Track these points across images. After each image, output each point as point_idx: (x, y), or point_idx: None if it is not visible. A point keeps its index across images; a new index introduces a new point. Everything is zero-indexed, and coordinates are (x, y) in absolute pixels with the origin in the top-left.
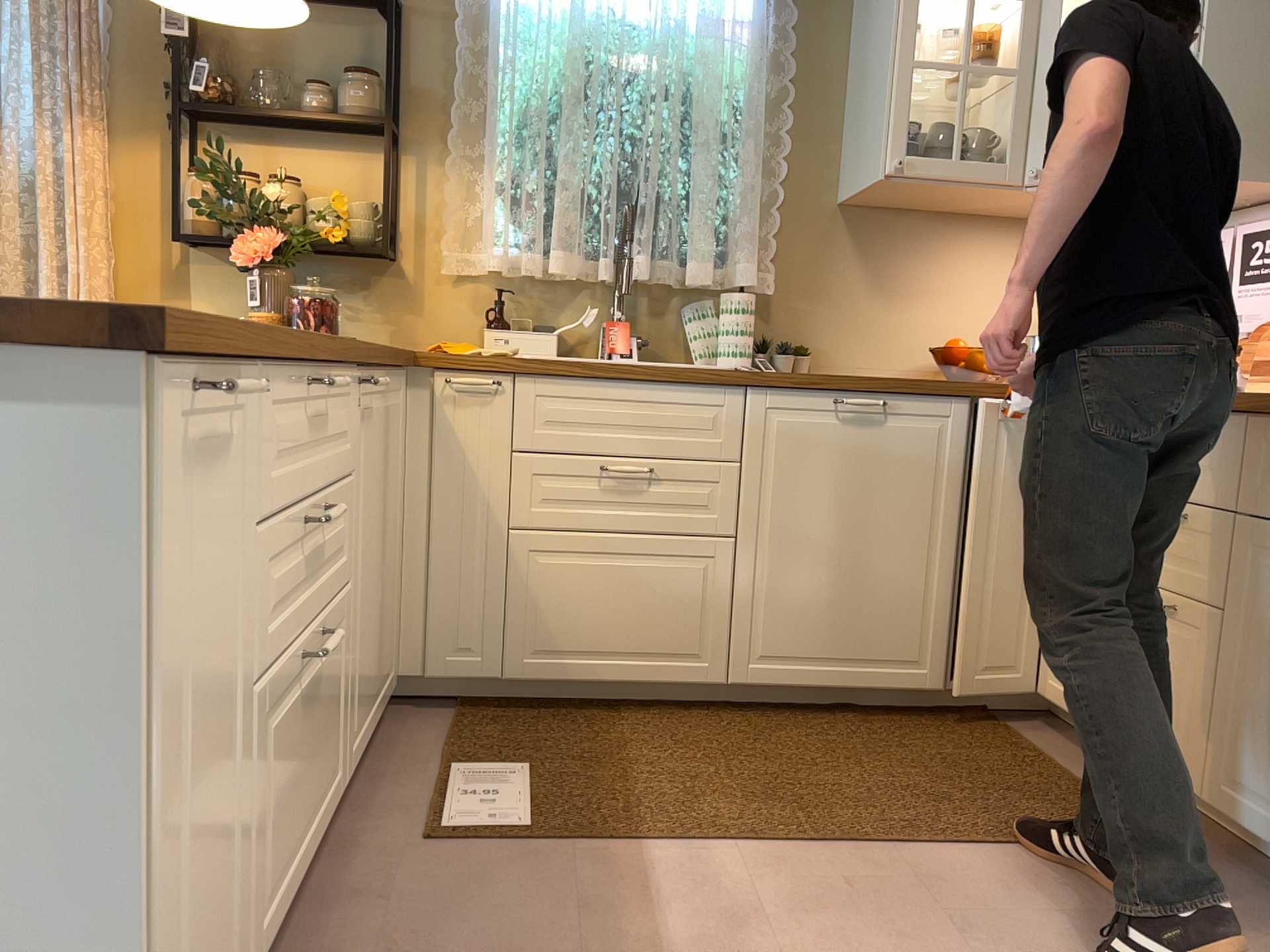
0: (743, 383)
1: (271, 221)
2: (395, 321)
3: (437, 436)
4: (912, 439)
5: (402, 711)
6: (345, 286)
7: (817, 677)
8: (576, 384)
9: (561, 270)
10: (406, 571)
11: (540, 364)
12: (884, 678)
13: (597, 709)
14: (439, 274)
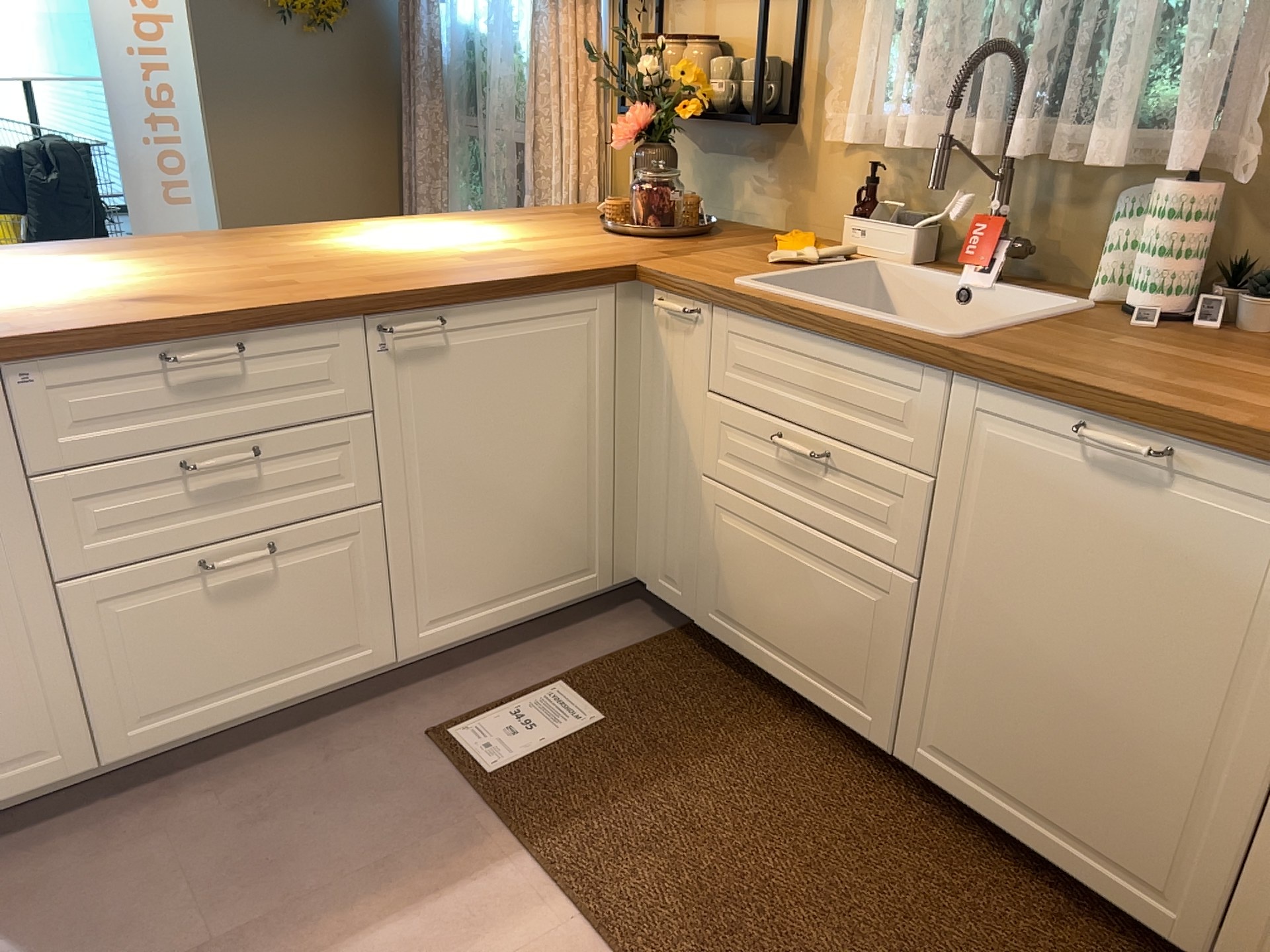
0: (939, 367)
1: (642, 98)
2: (788, 198)
3: (656, 357)
4: (1214, 534)
5: (639, 609)
6: (752, 155)
7: (999, 814)
8: (764, 326)
9: (911, 147)
10: (640, 483)
11: (729, 295)
12: (1097, 879)
13: (780, 699)
14: (828, 142)
